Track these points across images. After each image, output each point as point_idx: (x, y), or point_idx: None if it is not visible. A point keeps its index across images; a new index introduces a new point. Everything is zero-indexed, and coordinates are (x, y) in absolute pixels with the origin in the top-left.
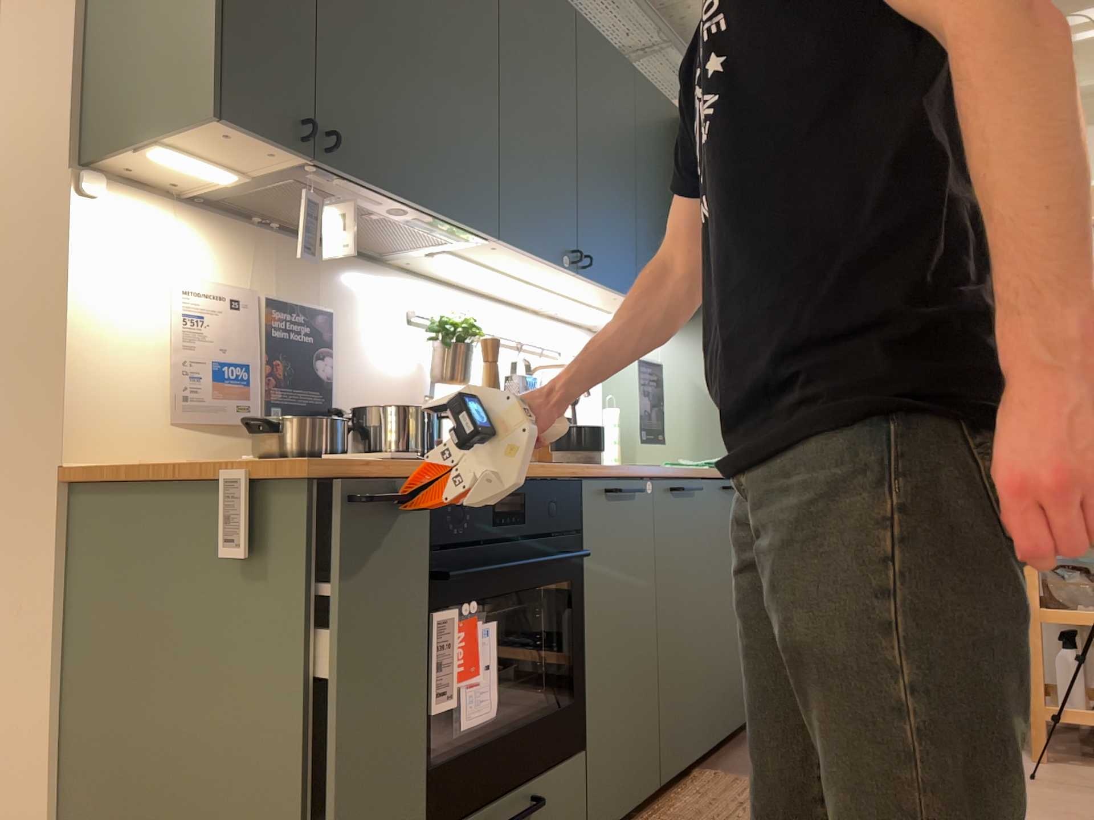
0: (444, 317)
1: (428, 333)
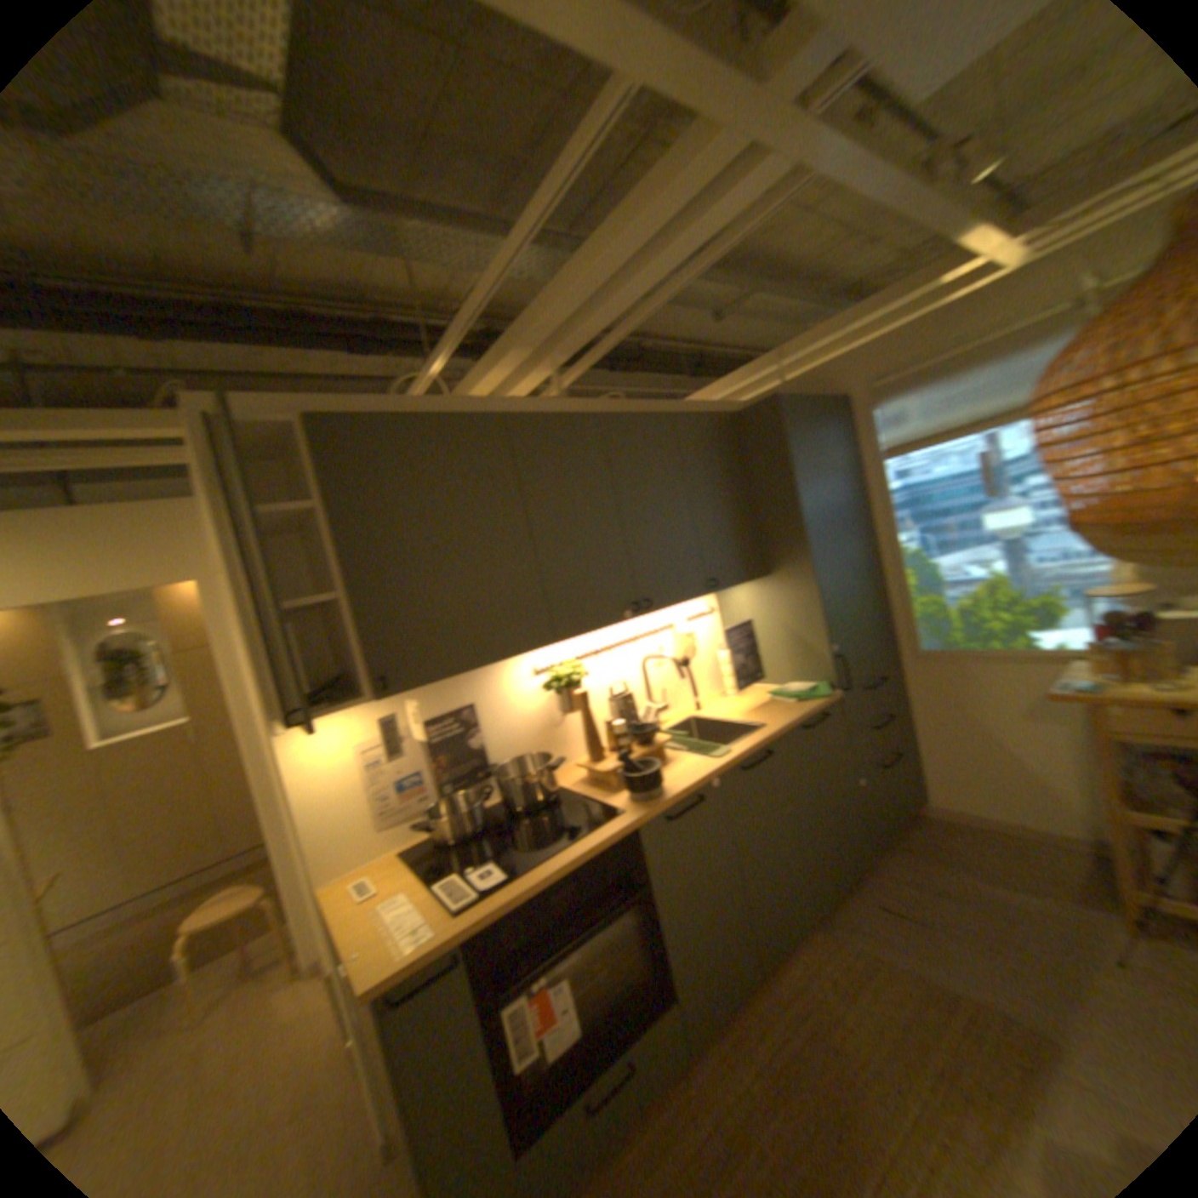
0: (557, 669)
1: (547, 686)
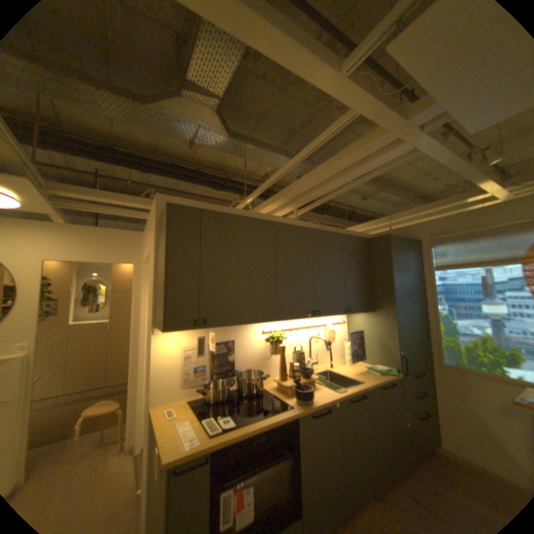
0: (272, 333)
1: (266, 340)
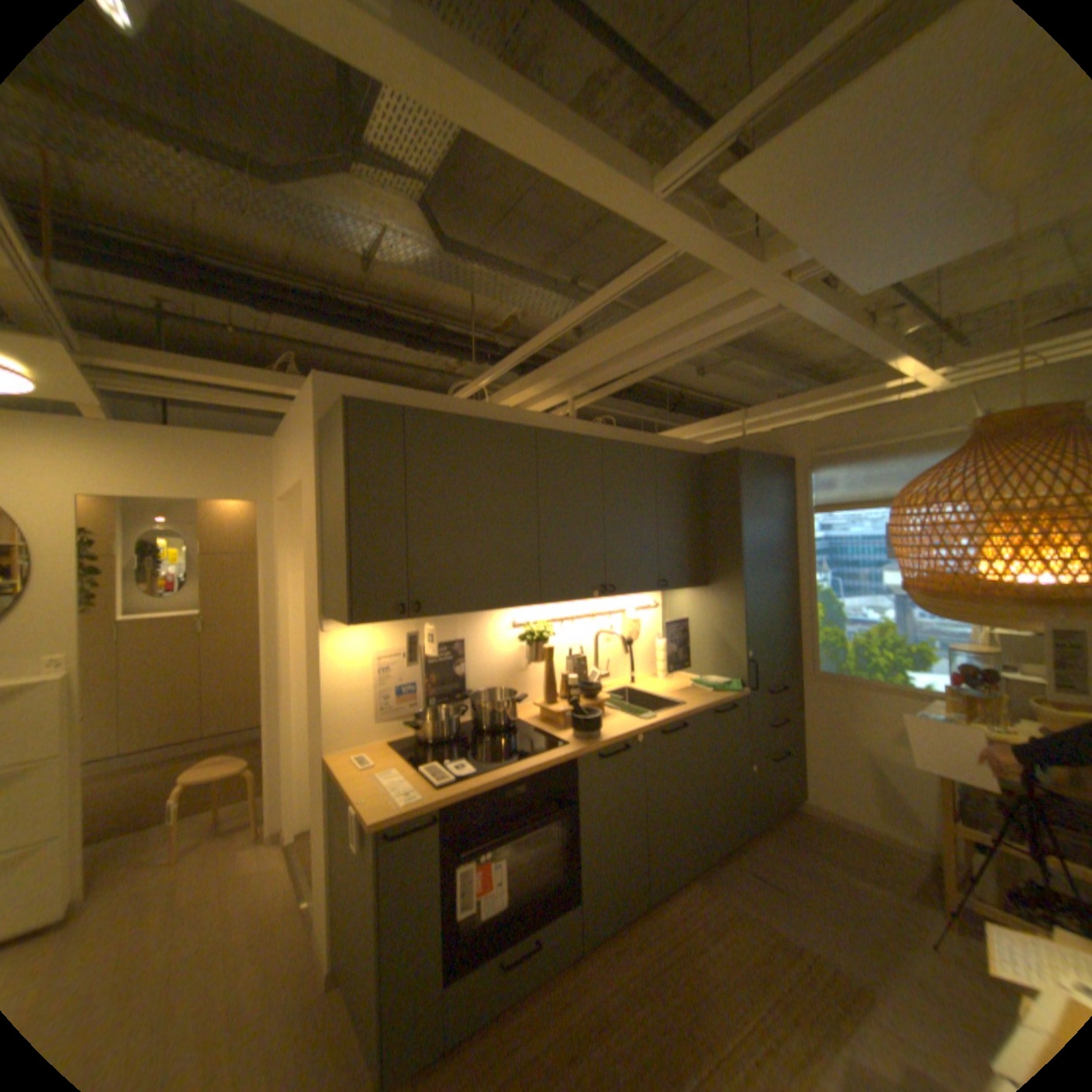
0: (530, 626)
1: (520, 638)
